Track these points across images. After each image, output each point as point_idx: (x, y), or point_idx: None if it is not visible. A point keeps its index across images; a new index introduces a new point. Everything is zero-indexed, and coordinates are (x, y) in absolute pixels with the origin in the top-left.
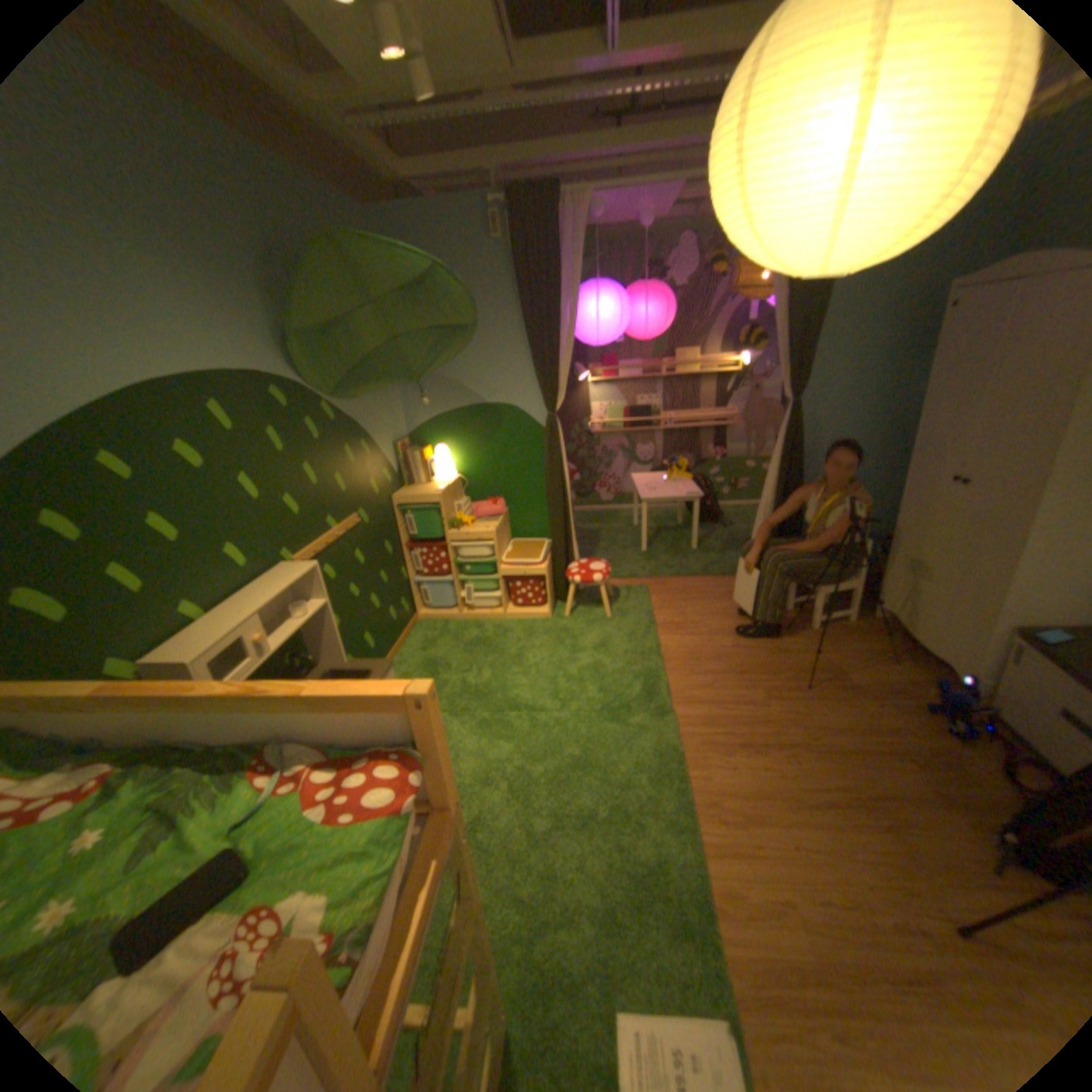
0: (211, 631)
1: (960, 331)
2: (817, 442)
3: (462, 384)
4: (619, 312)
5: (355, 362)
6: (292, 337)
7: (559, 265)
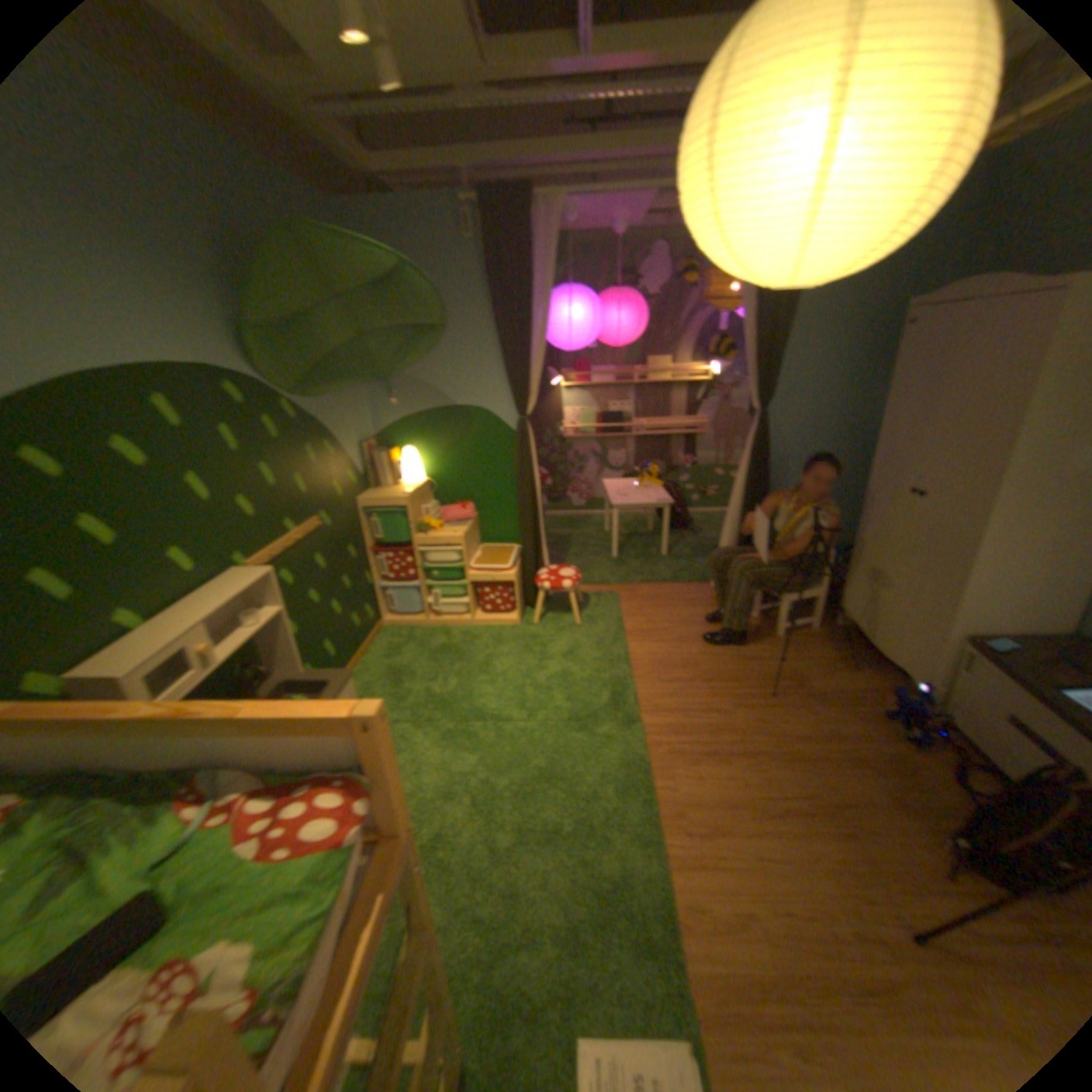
0: (147, 642)
1: (917, 348)
2: (783, 452)
3: (430, 385)
4: (590, 317)
5: (317, 359)
6: (246, 330)
7: (530, 267)
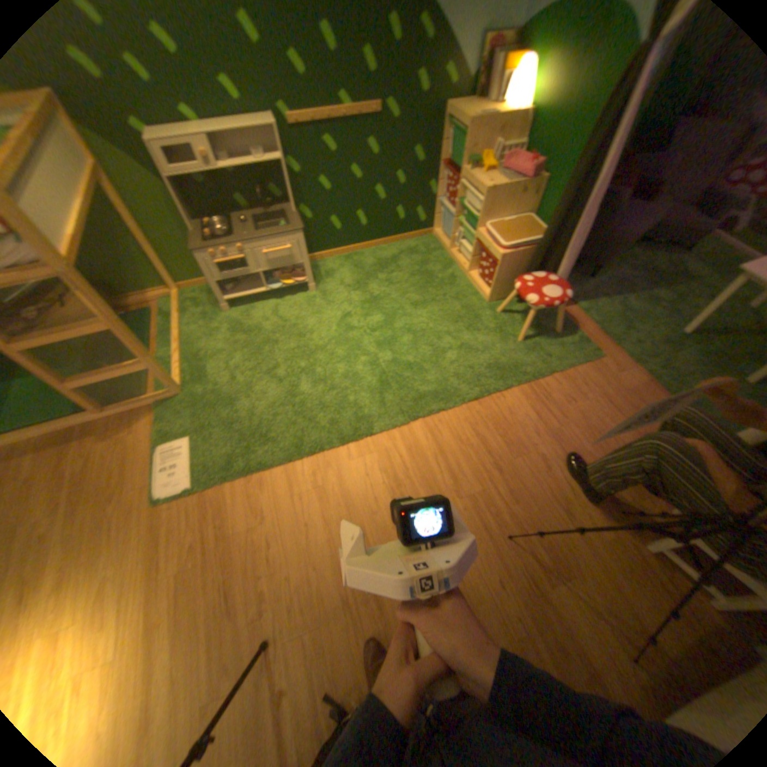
0: (177, 132)
1: None
2: None
3: None
4: None
5: None
6: None
7: None
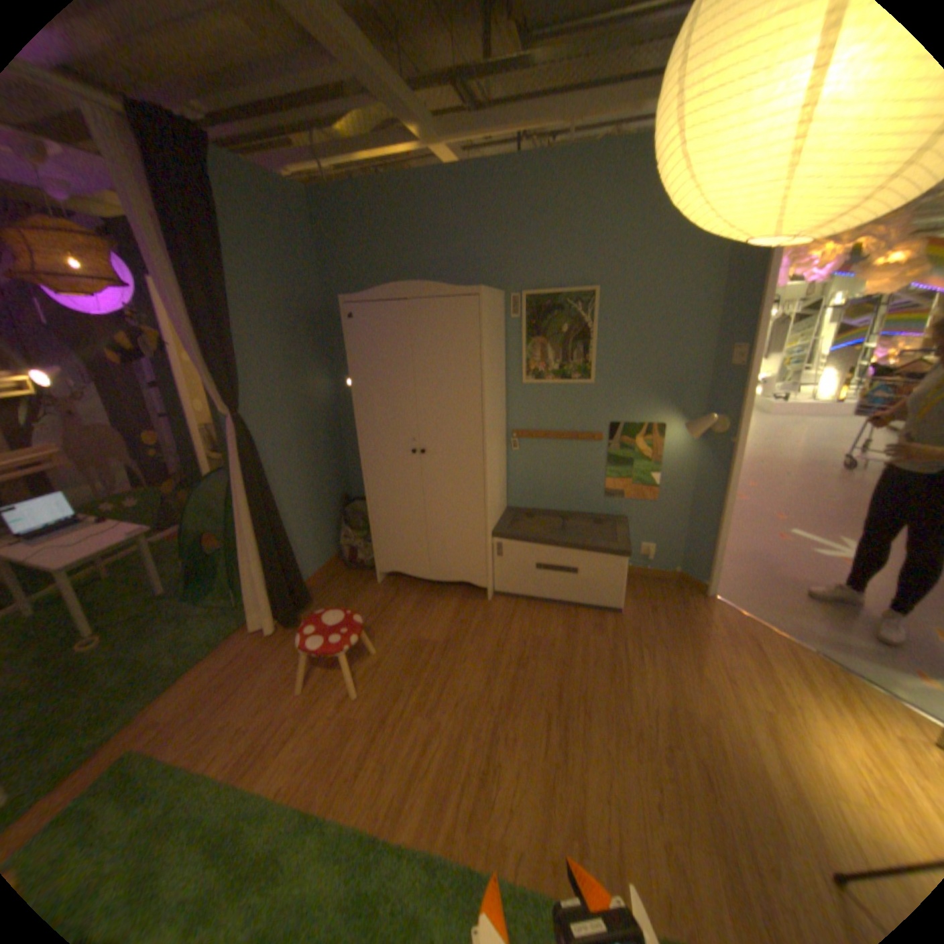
0: None
1: (366, 337)
2: (261, 453)
3: None
4: None
5: None
6: None
7: None
